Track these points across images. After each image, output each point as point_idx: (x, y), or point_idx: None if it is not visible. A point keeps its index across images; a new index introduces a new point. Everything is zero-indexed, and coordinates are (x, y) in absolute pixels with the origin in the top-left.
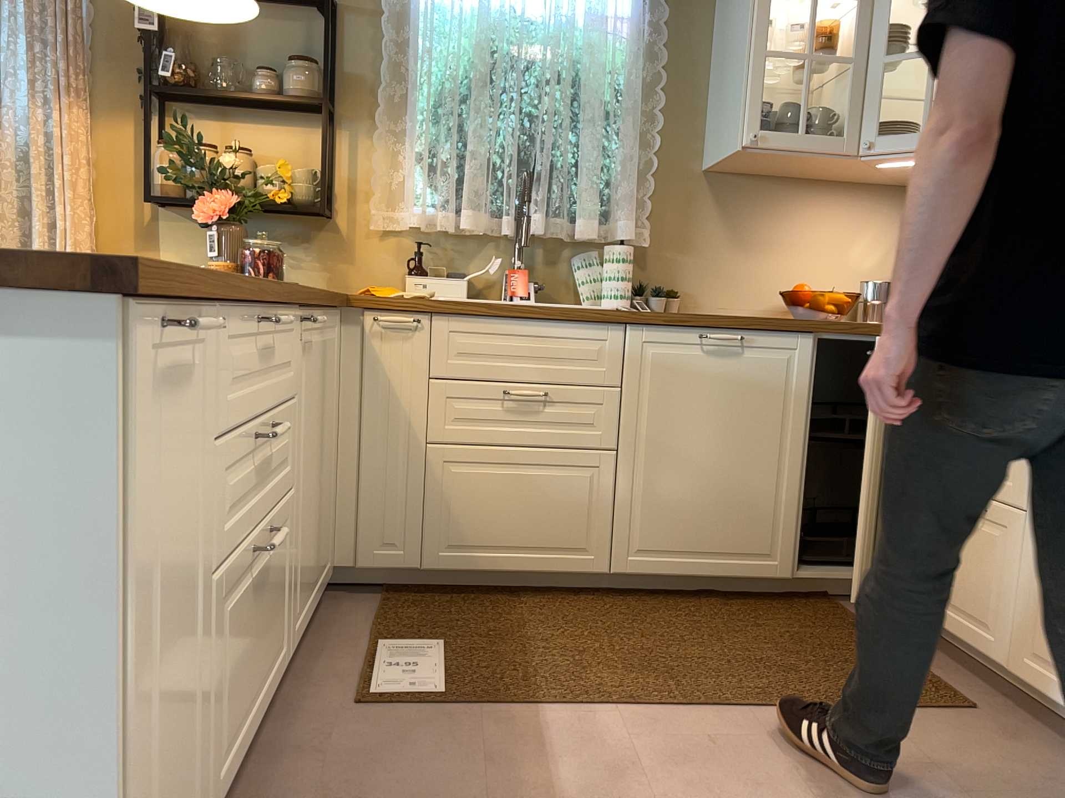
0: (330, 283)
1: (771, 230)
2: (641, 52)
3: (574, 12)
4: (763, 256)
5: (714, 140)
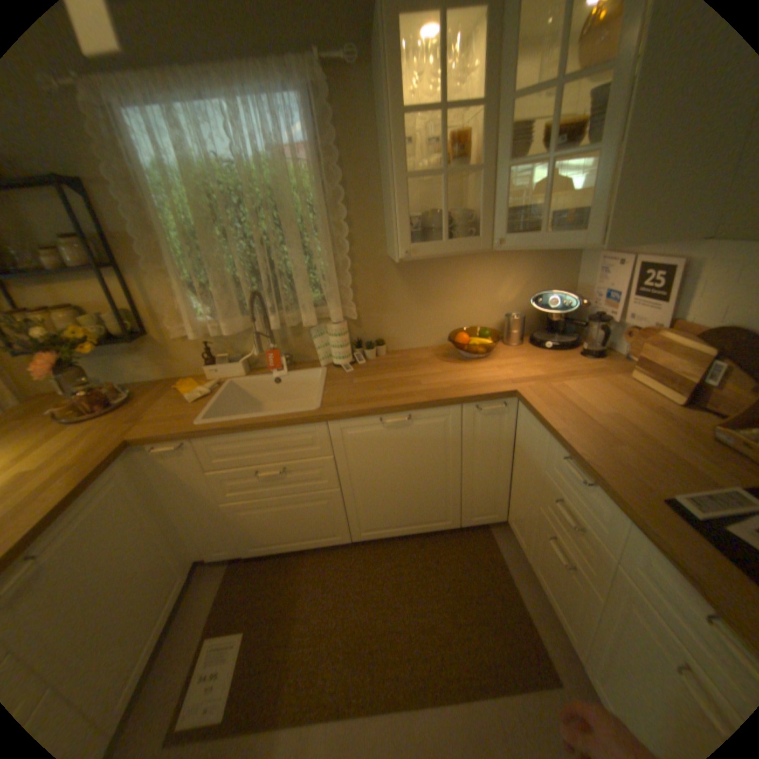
0: (163, 372)
1: (441, 288)
2: (321, 173)
3: (256, 151)
4: (437, 306)
5: (389, 236)
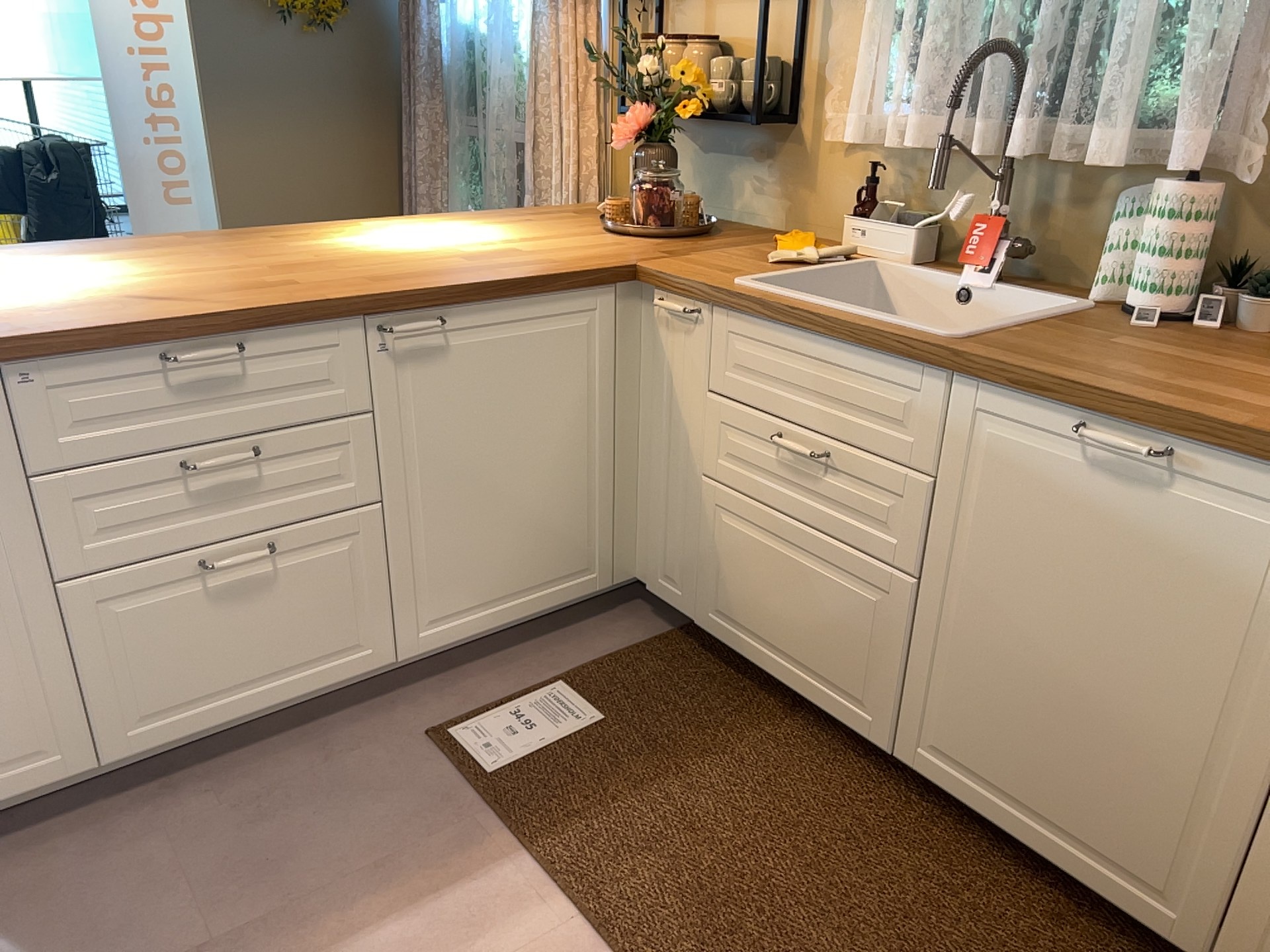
0: (786, 217)
1: None
2: None
3: None
4: None
5: None
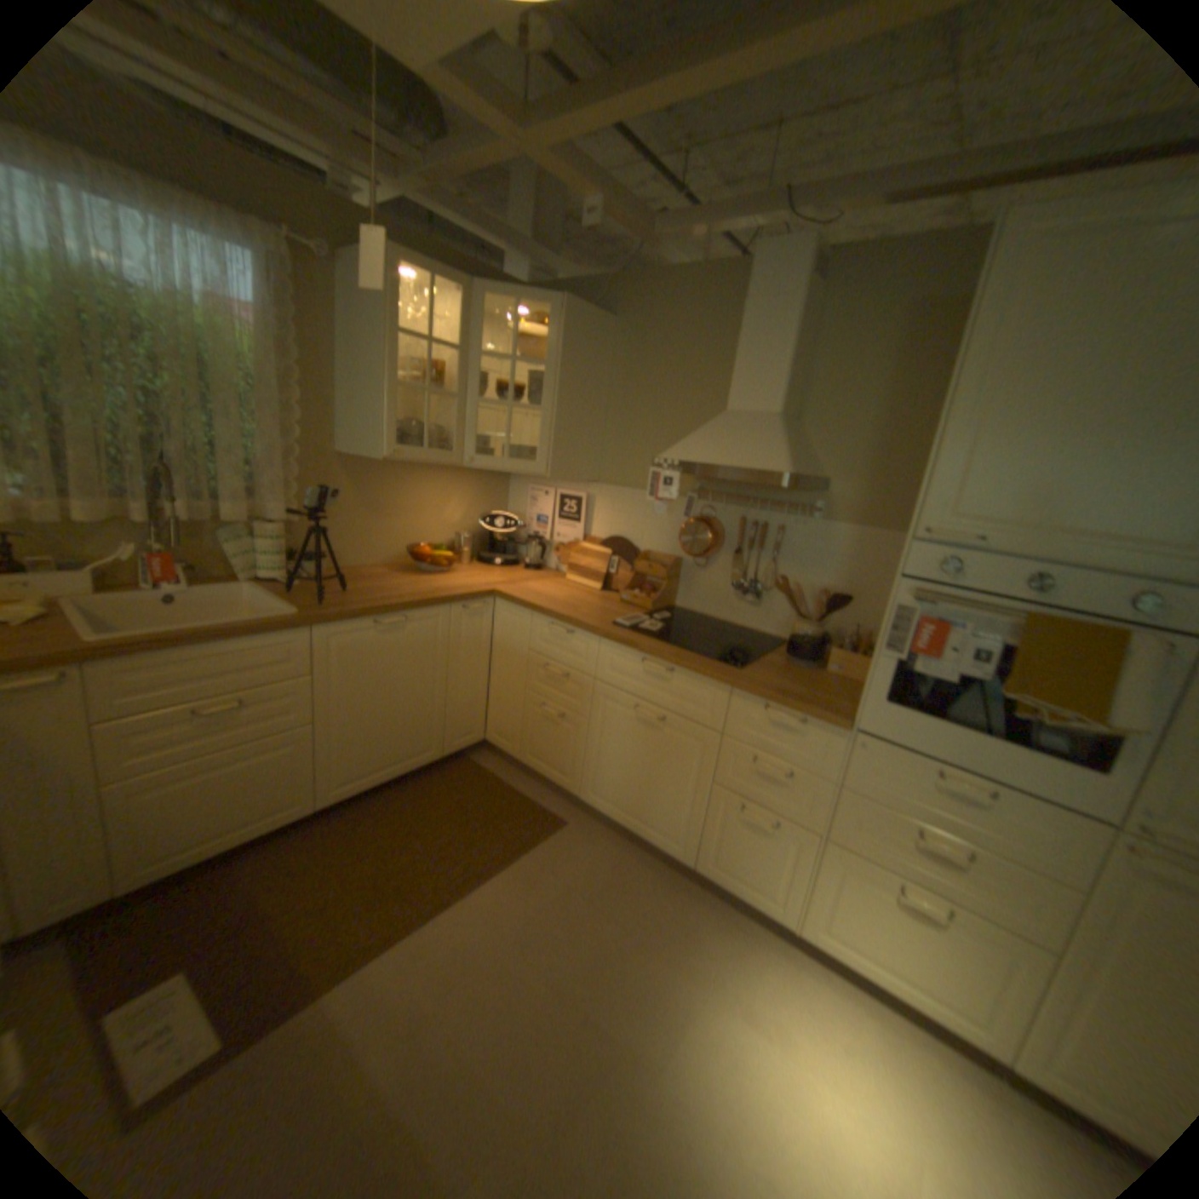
0: None
1: (391, 500)
2: (268, 347)
3: (186, 295)
4: (386, 519)
5: (344, 434)
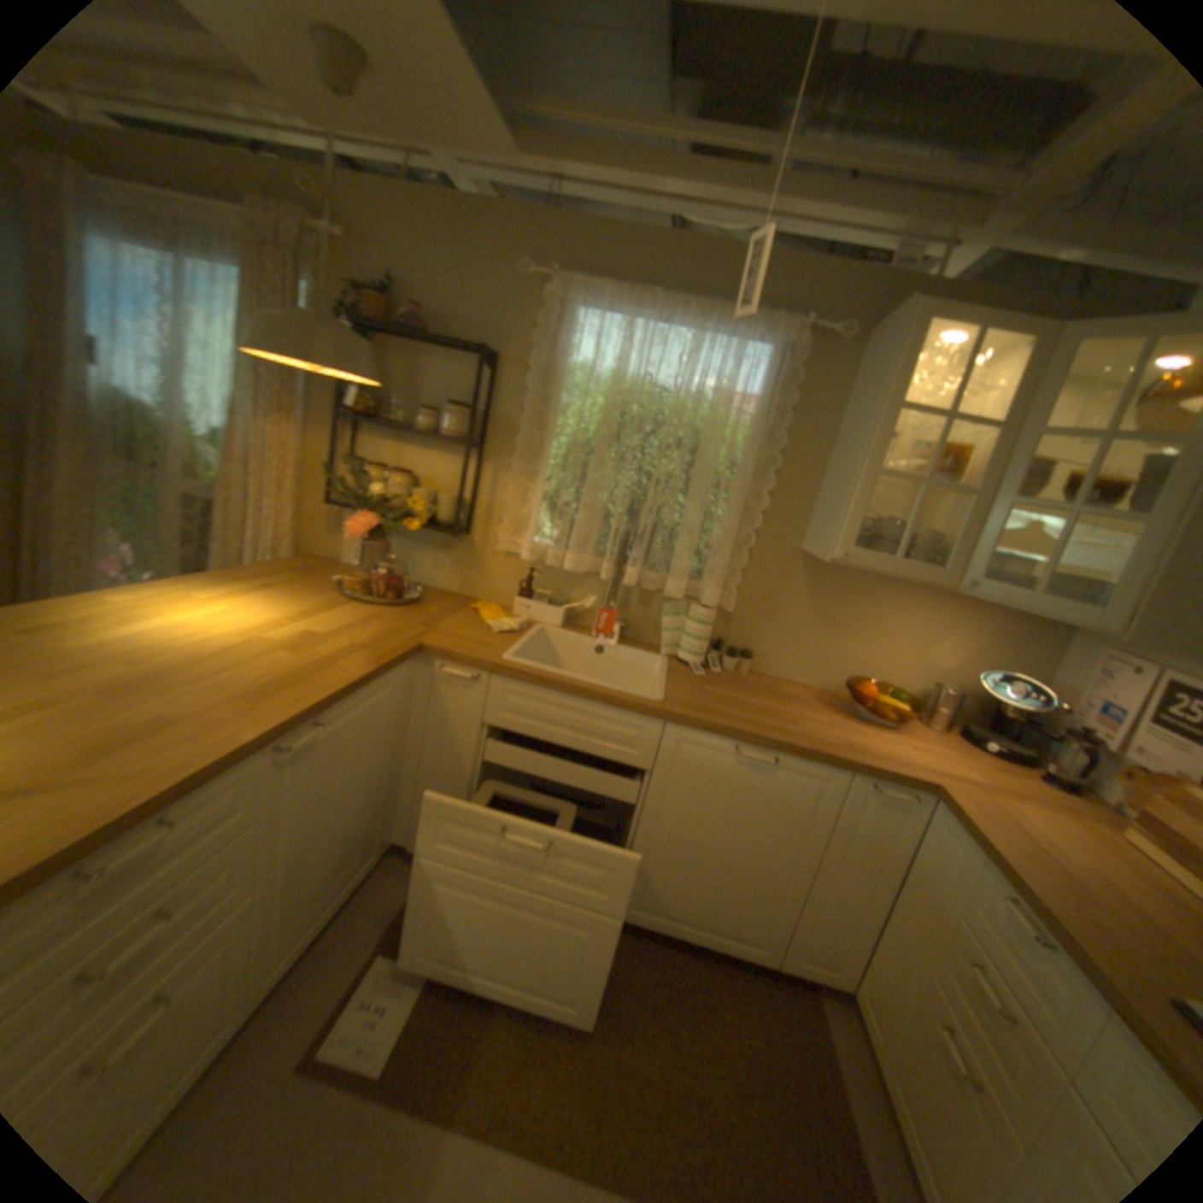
0: (460, 586)
1: (856, 615)
2: (761, 433)
3: (701, 388)
4: (841, 636)
5: (815, 528)
